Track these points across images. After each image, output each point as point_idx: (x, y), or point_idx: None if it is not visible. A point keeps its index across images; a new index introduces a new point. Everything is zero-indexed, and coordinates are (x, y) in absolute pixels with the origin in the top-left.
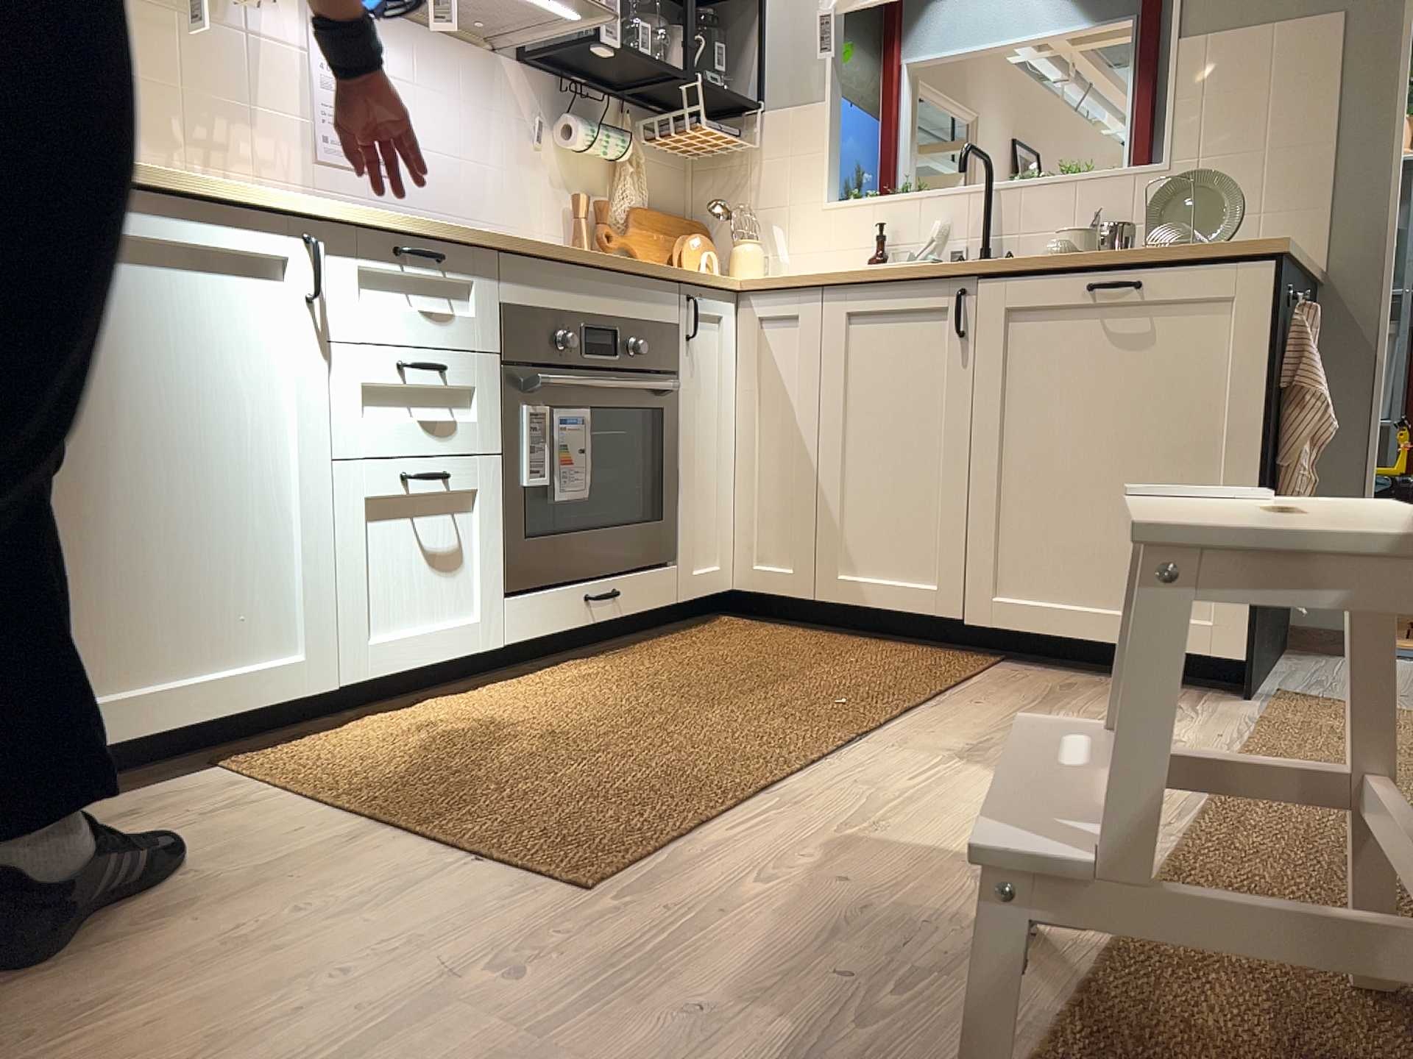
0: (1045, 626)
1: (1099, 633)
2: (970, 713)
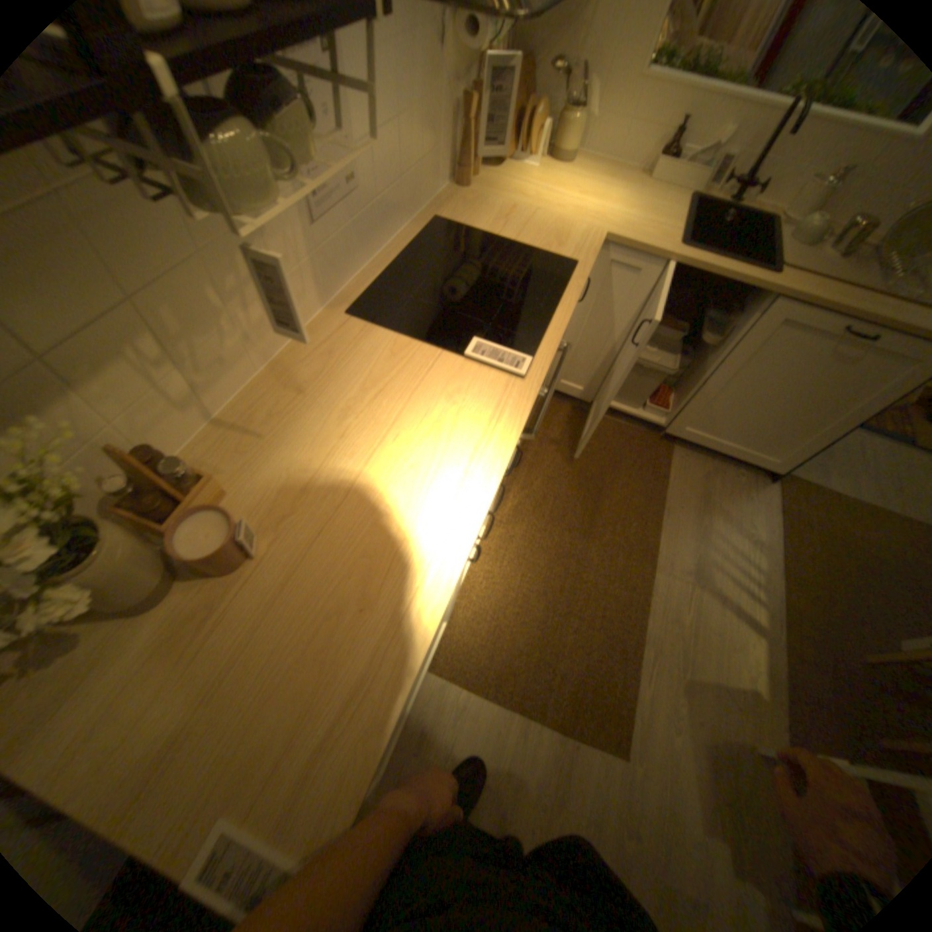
0: (705, 443)
1: (728, 452)
2: (688, 531)
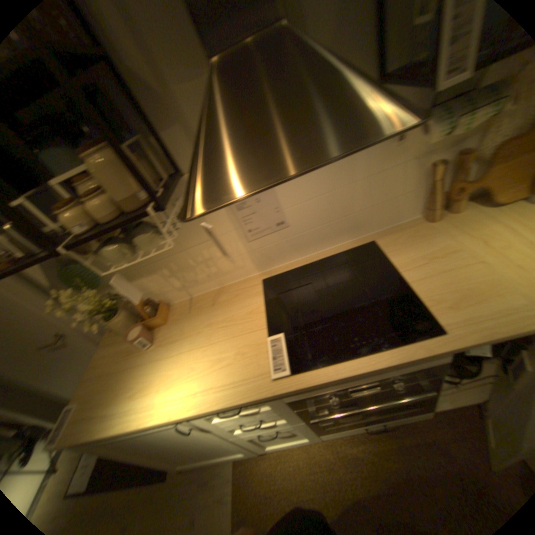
0: None
1: None
2: None
